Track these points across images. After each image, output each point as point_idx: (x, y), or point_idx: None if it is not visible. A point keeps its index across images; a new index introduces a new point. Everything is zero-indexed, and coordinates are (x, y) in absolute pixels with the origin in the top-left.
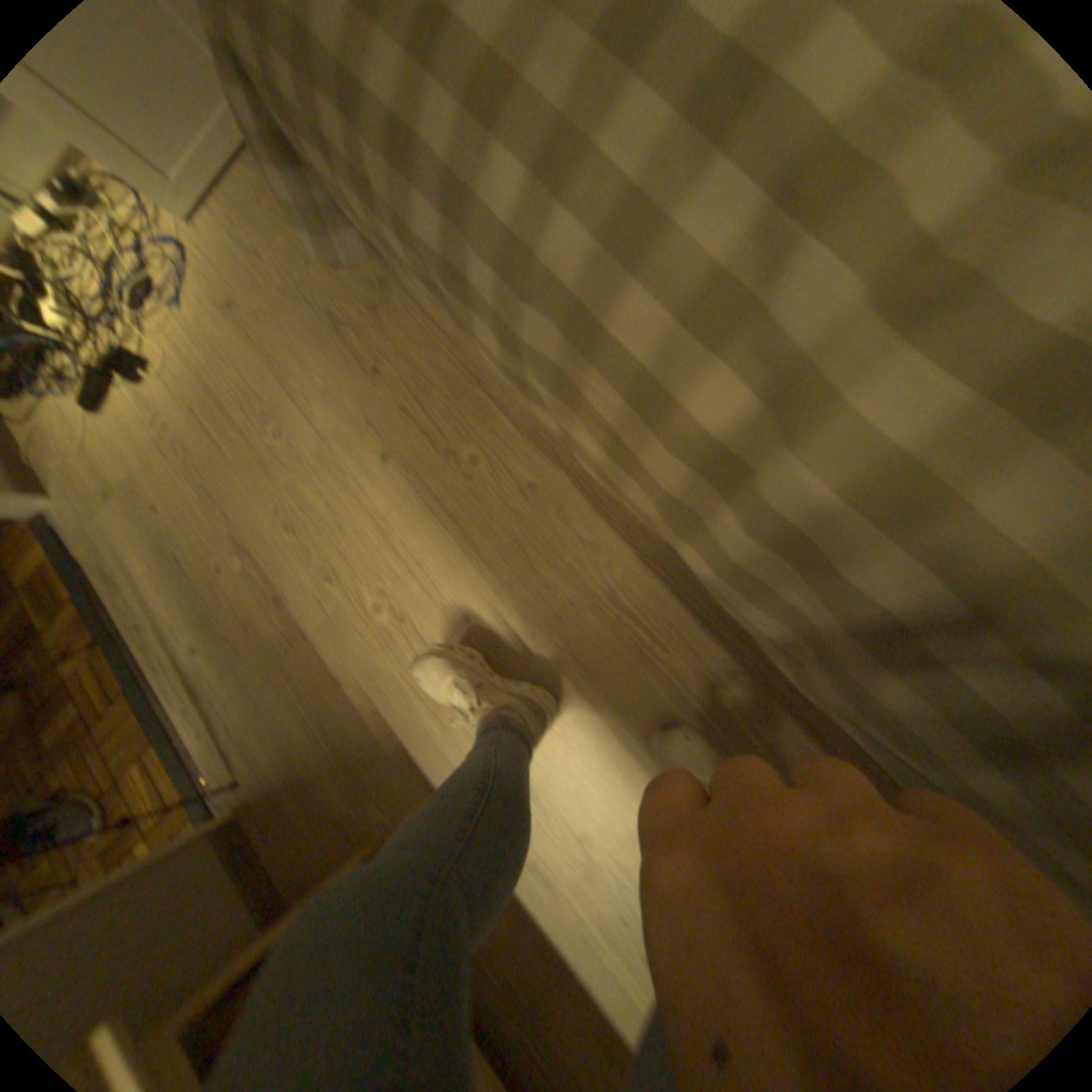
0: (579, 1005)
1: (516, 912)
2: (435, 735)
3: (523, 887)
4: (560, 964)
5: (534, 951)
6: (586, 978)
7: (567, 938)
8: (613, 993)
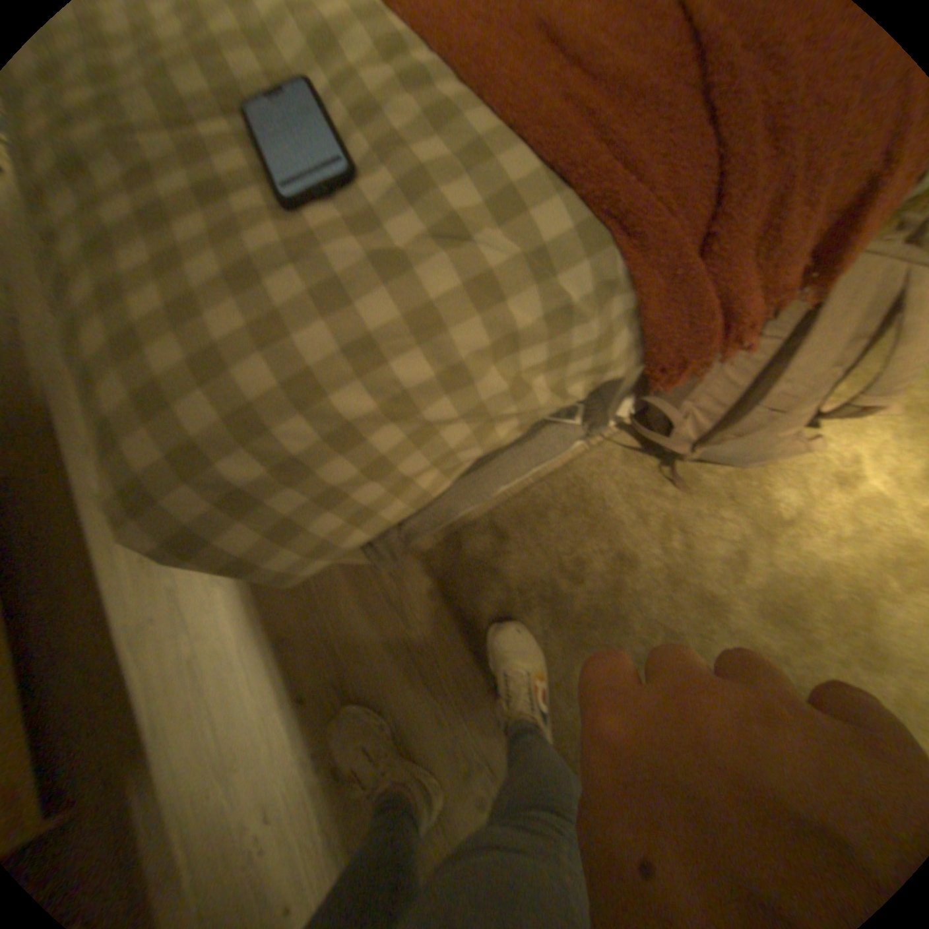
0: (84, 587)
1: (70, 525)
2: (69, 409)
3: (82, 508)
4: (83, 560)
5: (71, 551)
6: (96, 569)
7: (95, 543)
8: (108, 579)
